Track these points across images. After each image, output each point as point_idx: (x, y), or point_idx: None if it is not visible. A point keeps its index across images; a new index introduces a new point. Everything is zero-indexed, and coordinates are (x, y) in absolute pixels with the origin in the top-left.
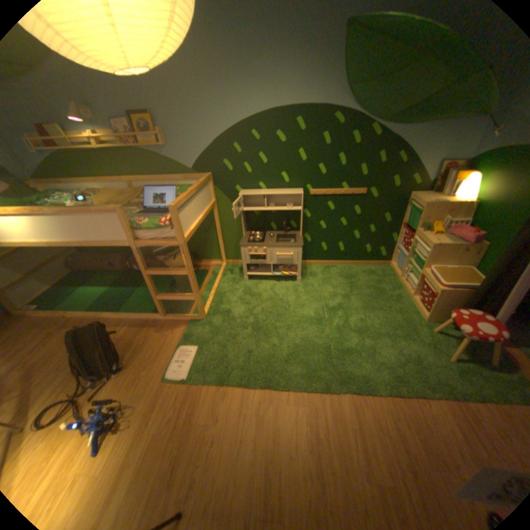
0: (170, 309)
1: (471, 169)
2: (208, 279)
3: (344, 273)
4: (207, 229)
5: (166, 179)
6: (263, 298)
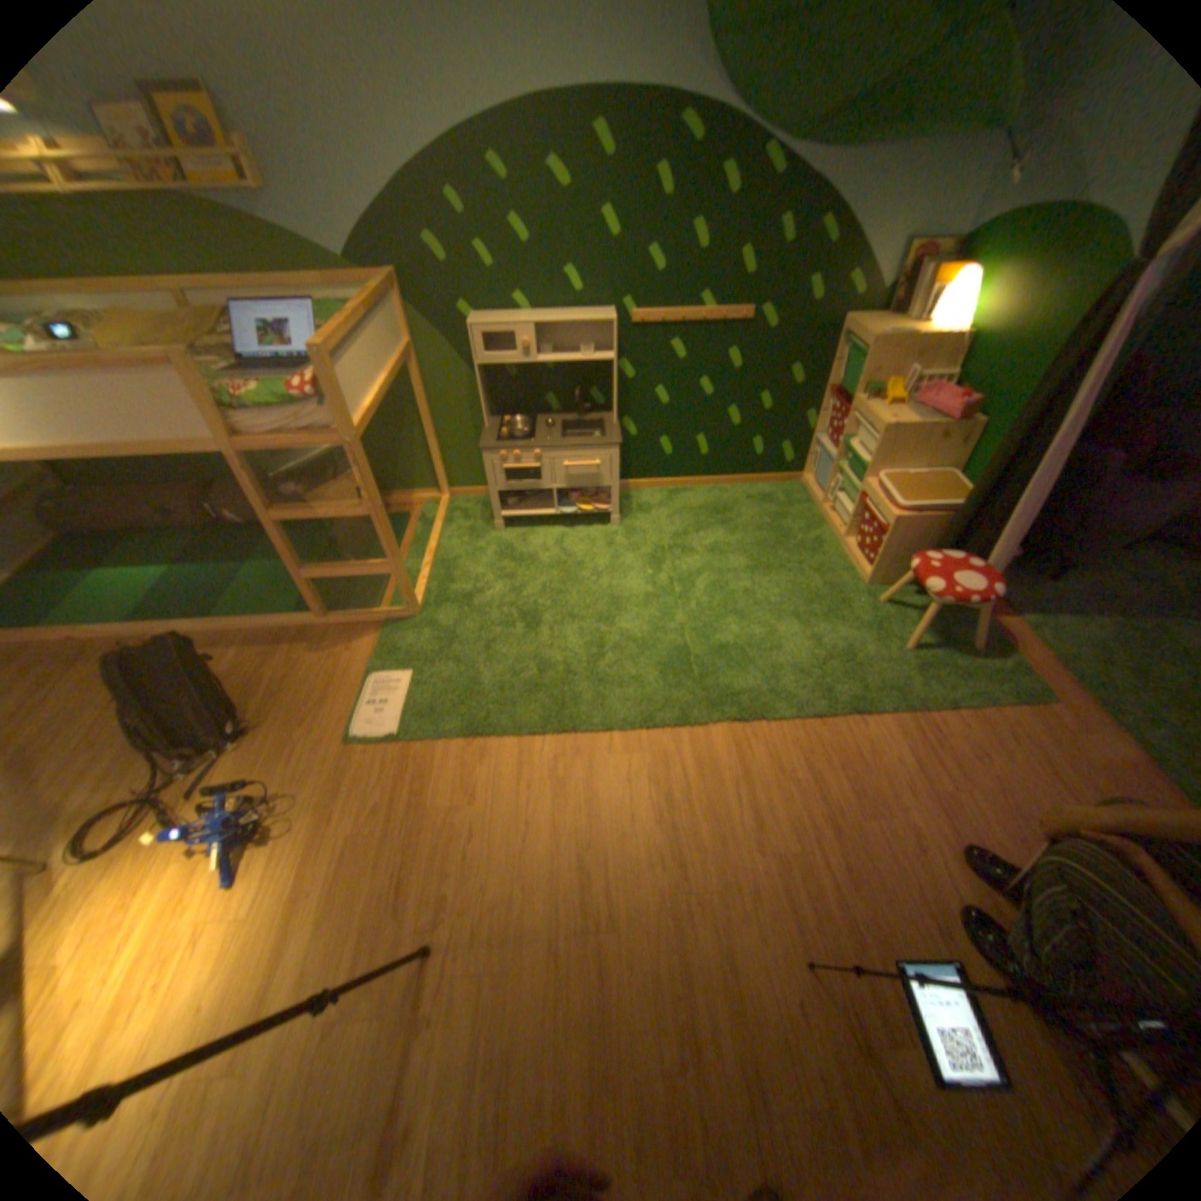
0: (334, 601)
1: (963, 260)
2: (413, 534)
3: (709, 503)
4: (397, 415)
5: (278, 287)
6: (541, 564)
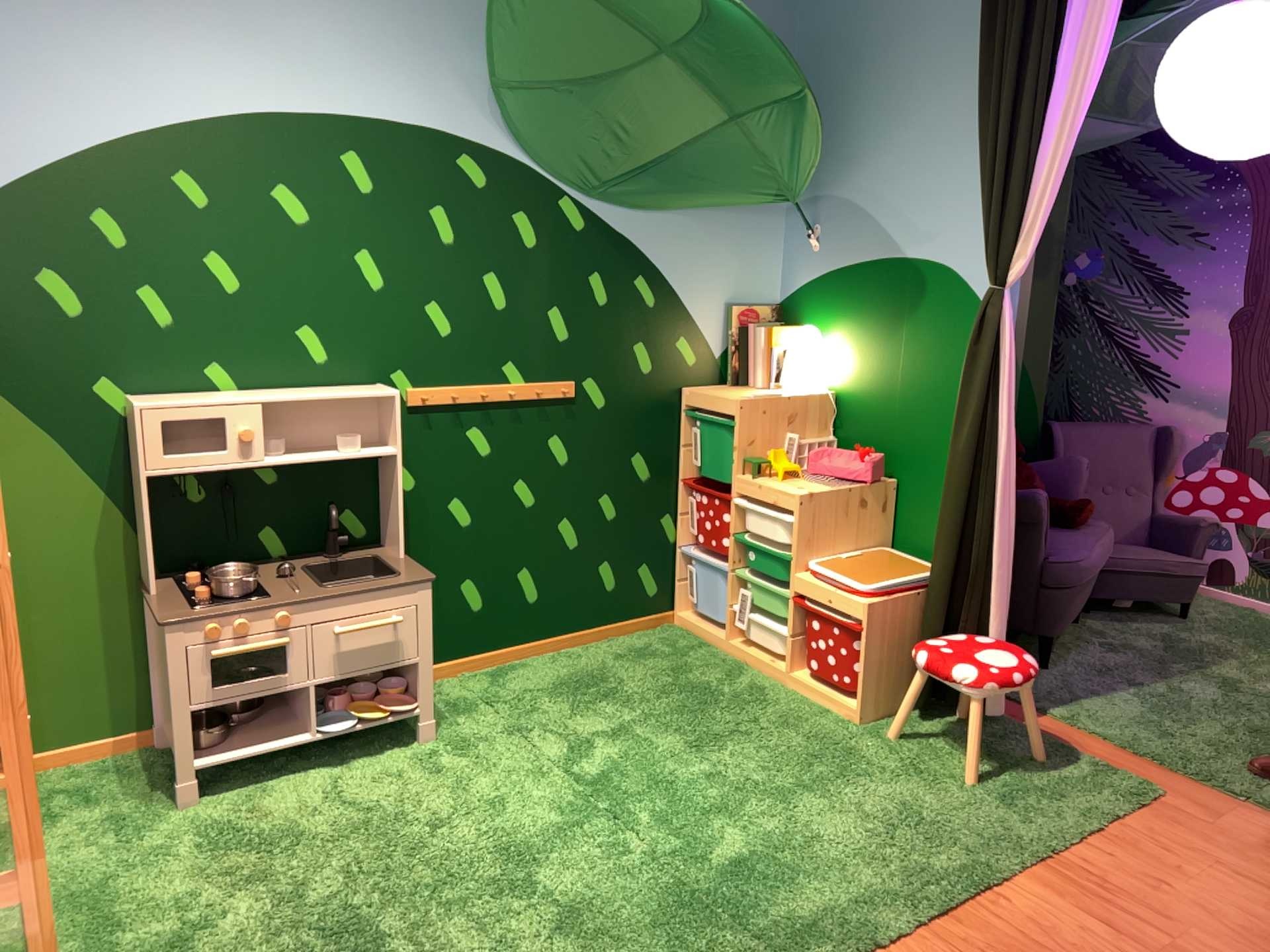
0: None
1: (787, 323)
2: None
3: (565, 674)
4: None
5: None
6: (317, 836)
